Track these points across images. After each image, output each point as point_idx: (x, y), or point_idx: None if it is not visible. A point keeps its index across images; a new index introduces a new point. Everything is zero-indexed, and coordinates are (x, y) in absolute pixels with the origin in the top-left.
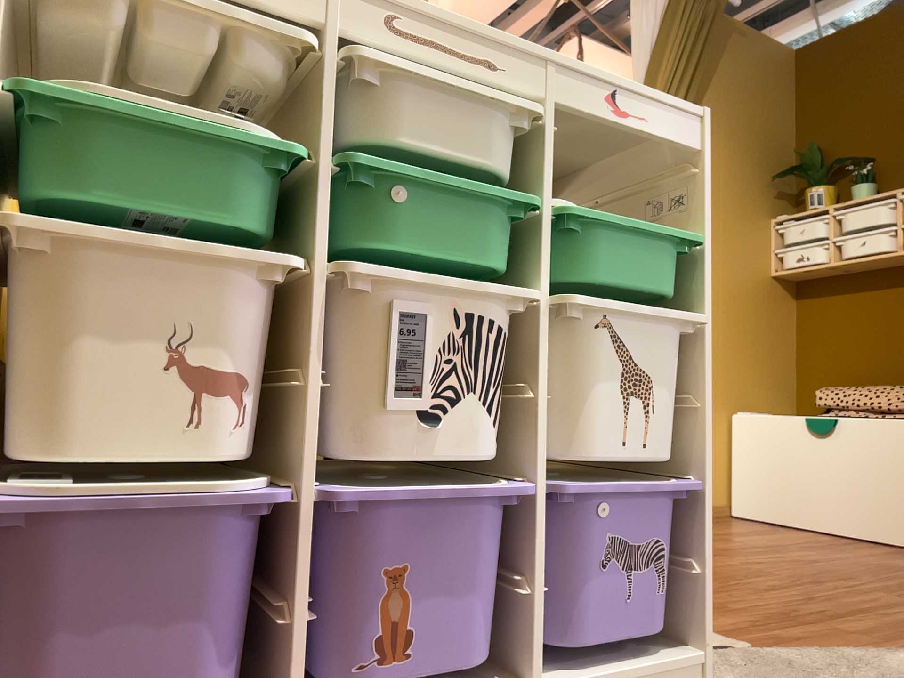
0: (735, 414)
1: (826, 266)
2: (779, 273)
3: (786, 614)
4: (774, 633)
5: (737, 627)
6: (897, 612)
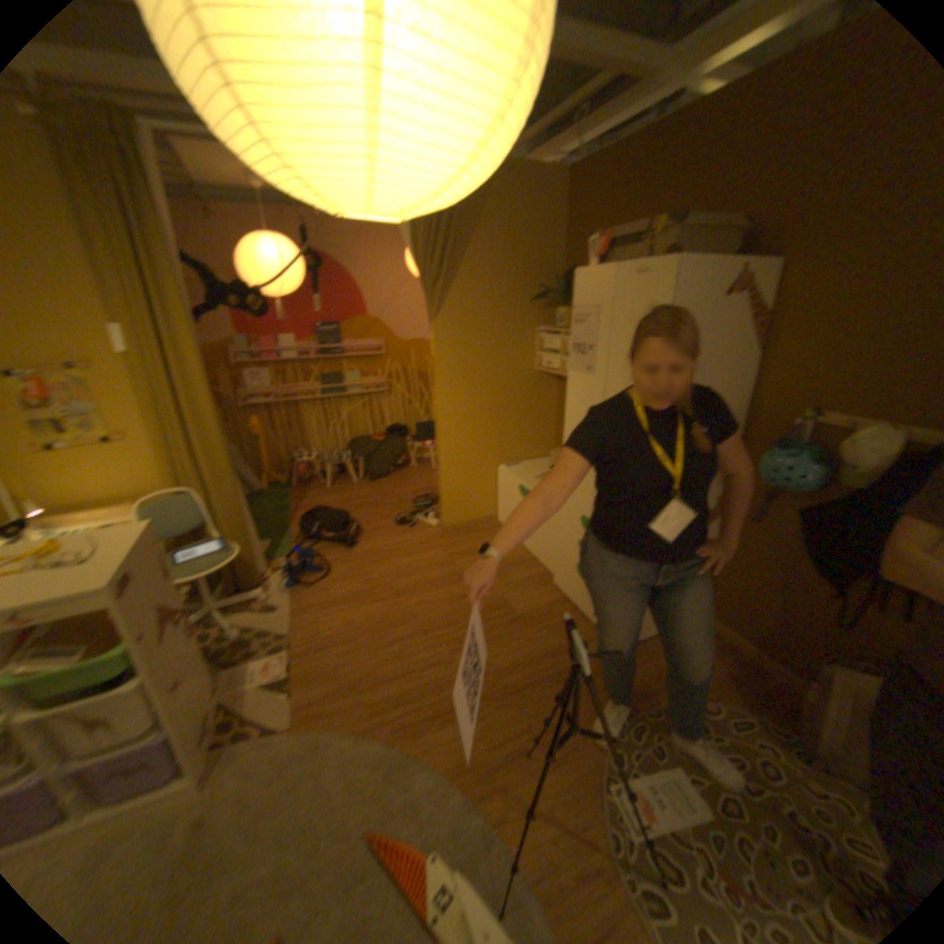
0: (498, 471)
1: (560, 375)
2: (541, 371)
3: (351, 691)
4: (316, 718)
5: (305, 711)
6: (416, 685)
